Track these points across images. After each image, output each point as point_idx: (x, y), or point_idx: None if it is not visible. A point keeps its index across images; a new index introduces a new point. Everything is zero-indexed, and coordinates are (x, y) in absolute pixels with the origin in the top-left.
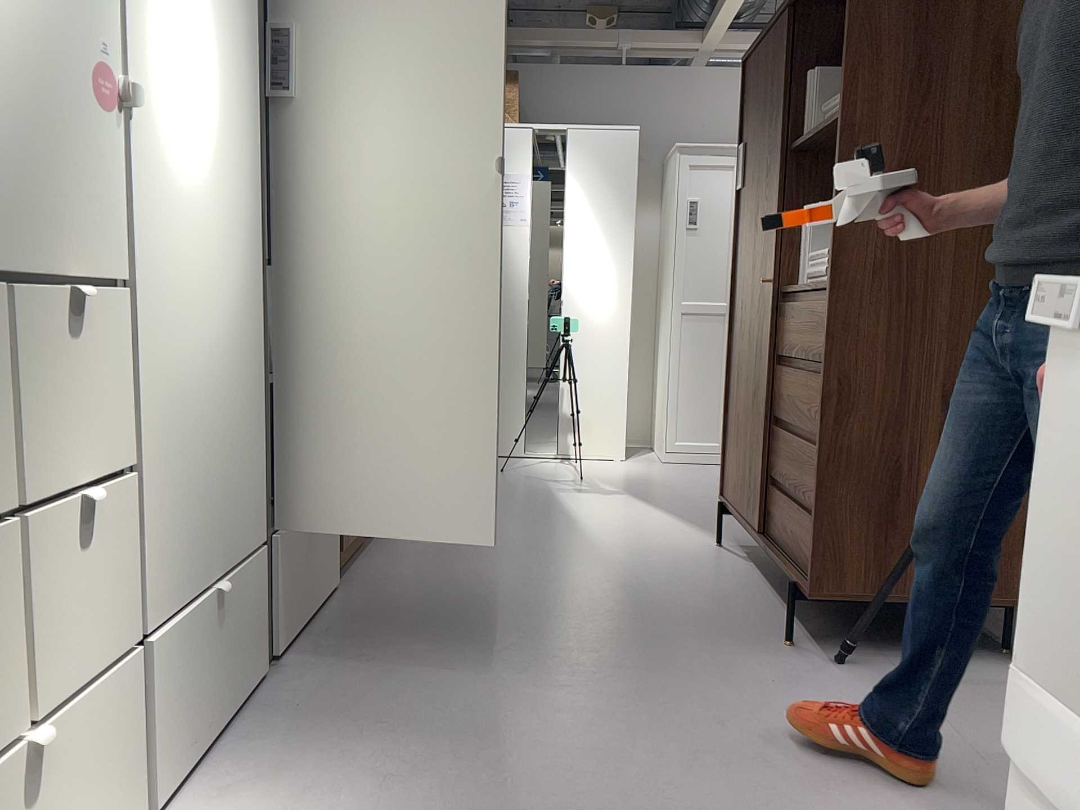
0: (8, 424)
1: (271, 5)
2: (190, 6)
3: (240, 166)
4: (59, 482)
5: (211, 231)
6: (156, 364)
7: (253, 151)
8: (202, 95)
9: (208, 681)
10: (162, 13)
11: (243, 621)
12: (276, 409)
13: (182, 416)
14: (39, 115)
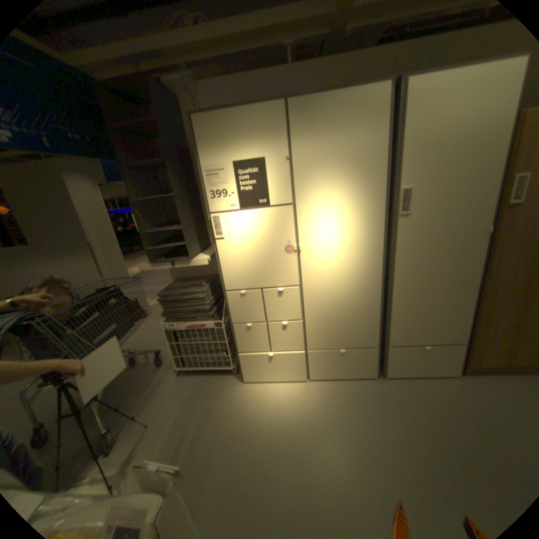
0: (266, 309)
1: (403, 180)
2: (335, 212)
3: (368, 245)
4: (279, 319)
5: (345, 268)
6: (315, 301)
7: (384, 236)
8: (341, 234)
9: (338, 367)
10: (318, 221)
11: (361, 362)
12: (394, 313)
13: (327, 311)
14: (272, 261)
